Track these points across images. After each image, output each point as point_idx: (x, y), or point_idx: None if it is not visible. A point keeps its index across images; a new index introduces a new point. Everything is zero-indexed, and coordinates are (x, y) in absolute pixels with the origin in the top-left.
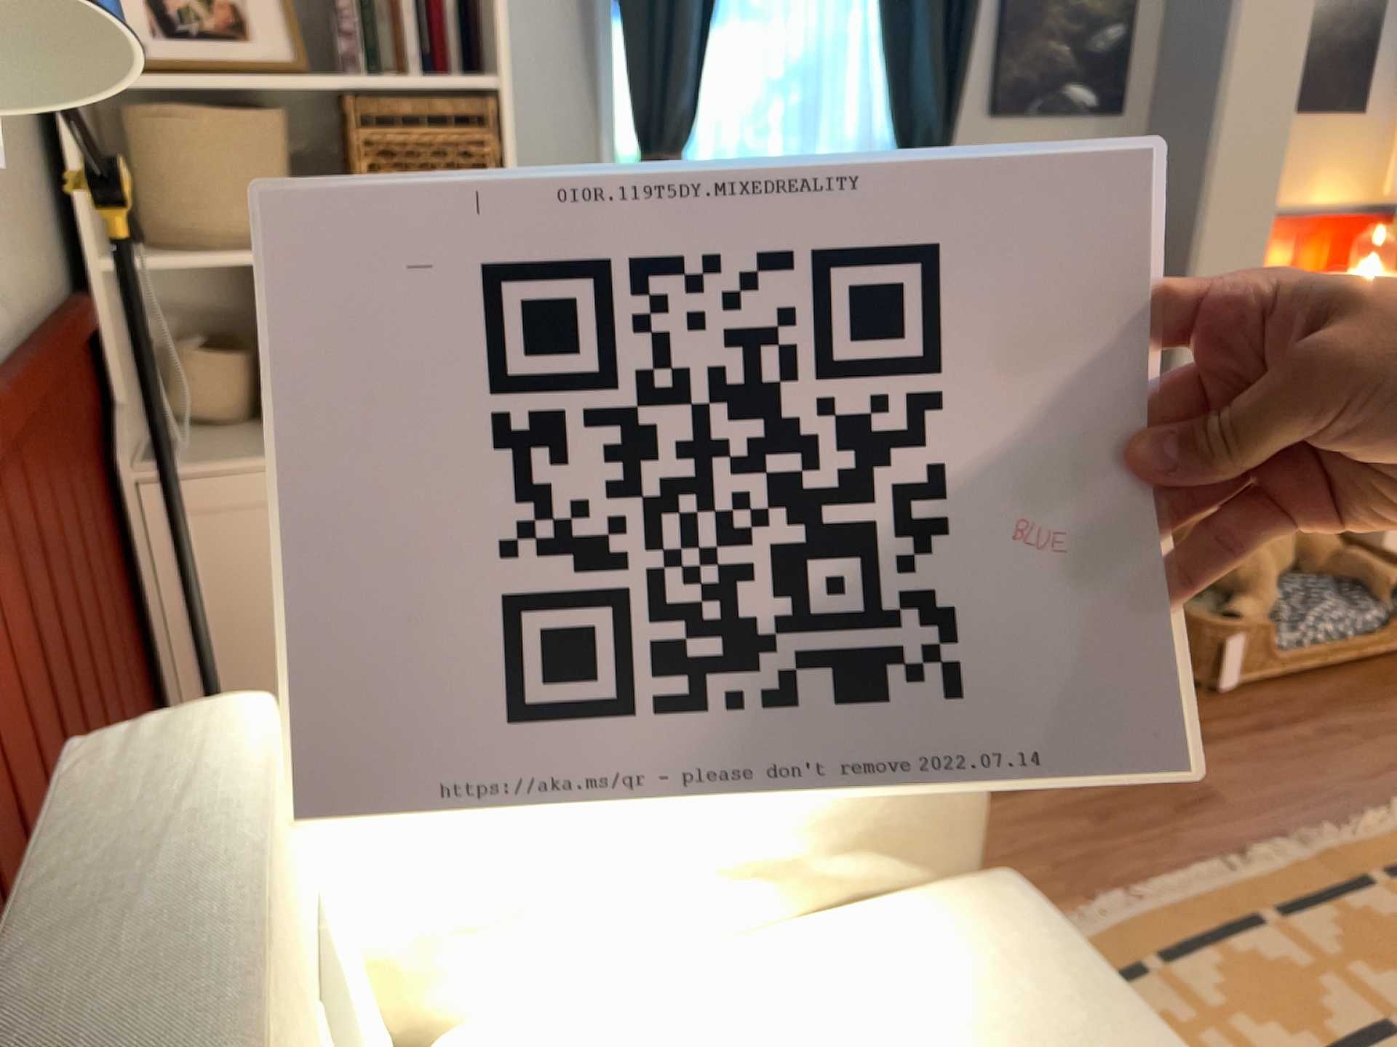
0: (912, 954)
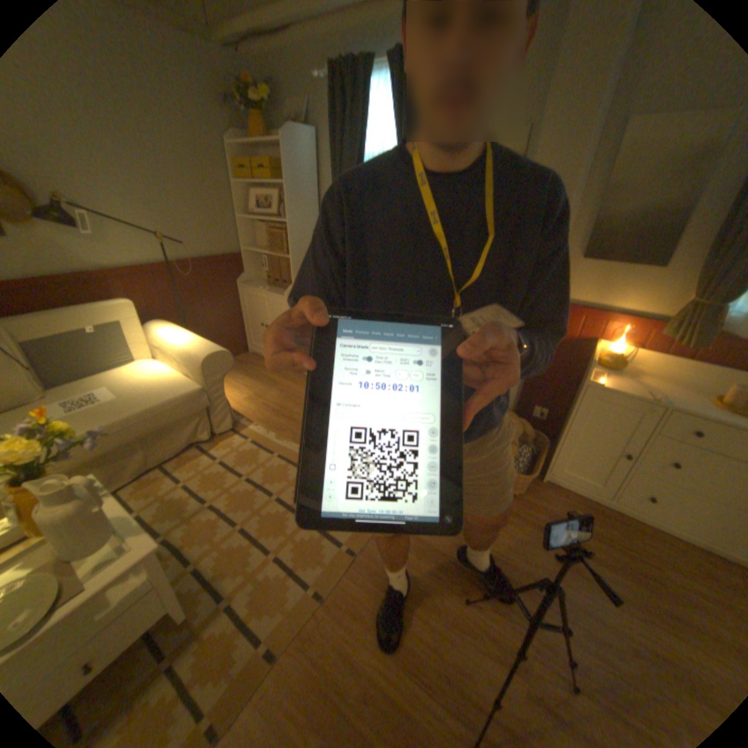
0: (172, 382)
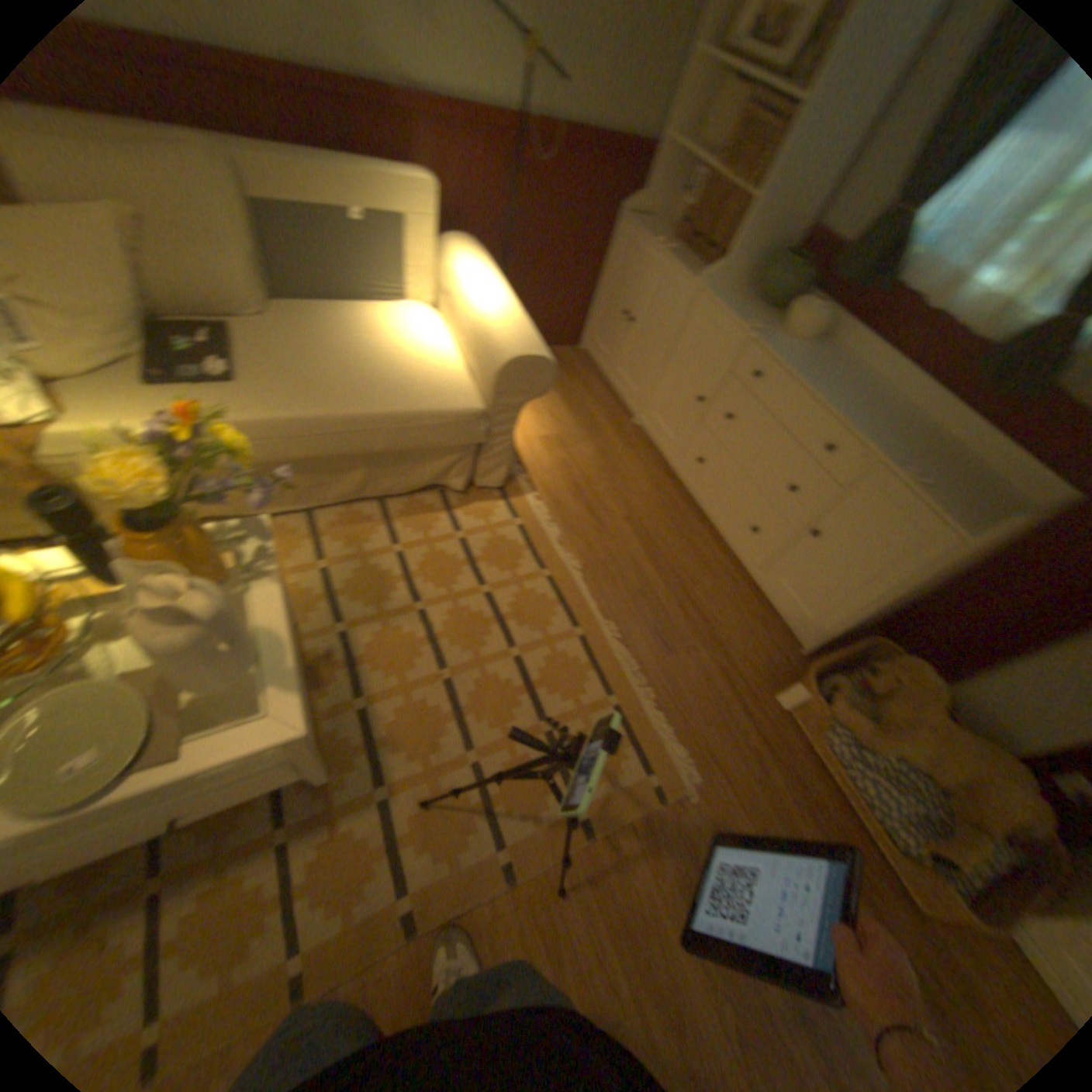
0: (447, 378)
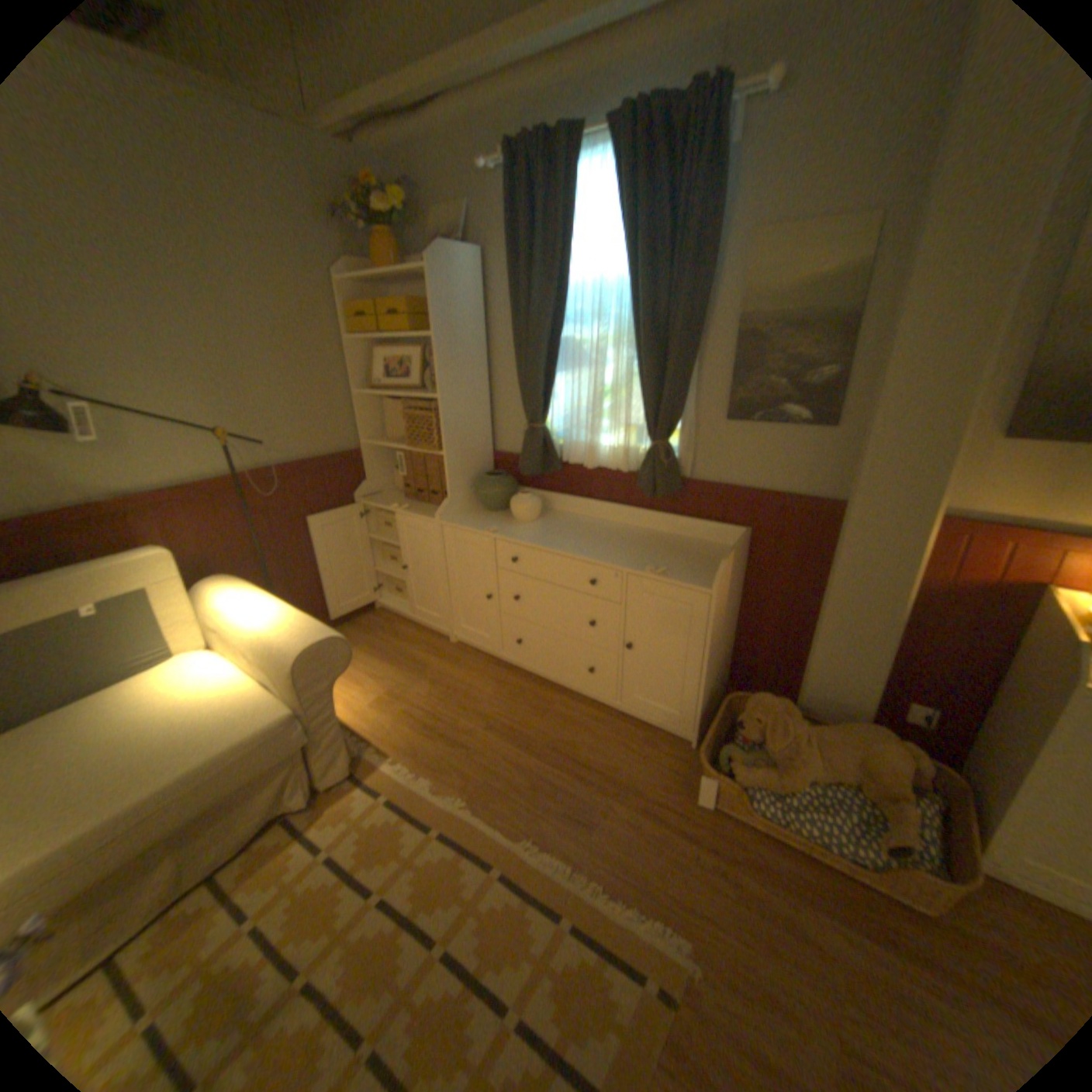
0: (237, 704)
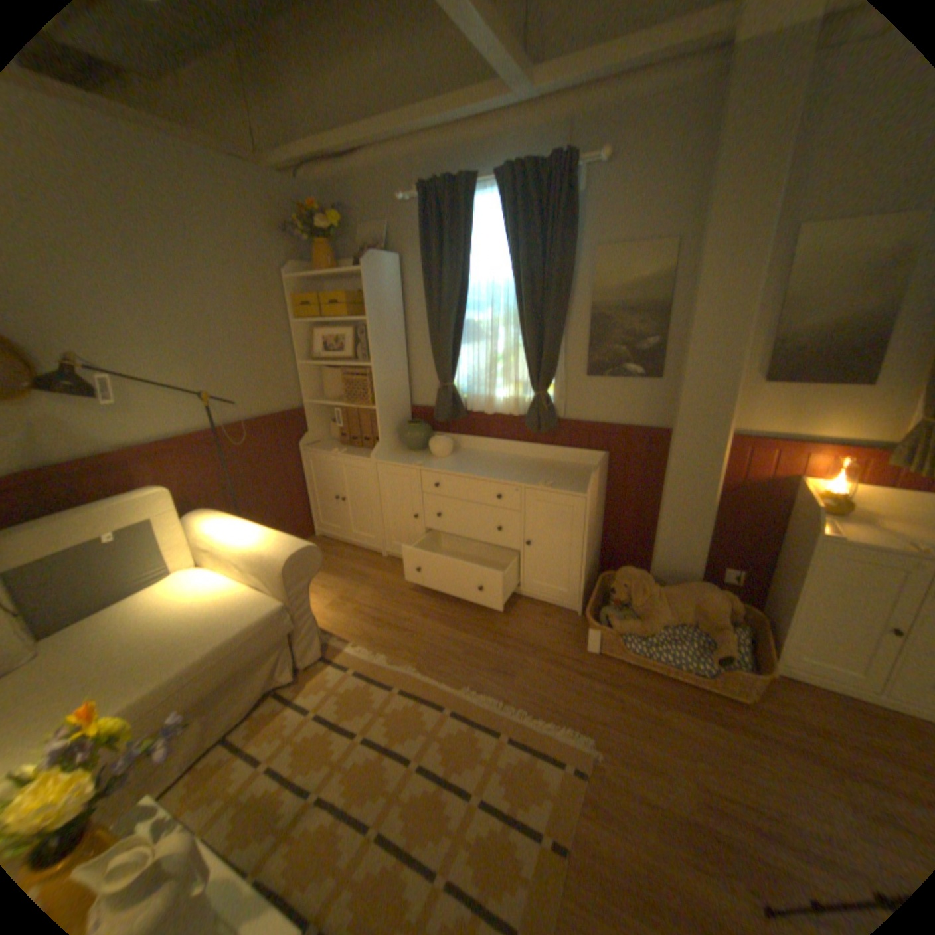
0: (238, 602)
